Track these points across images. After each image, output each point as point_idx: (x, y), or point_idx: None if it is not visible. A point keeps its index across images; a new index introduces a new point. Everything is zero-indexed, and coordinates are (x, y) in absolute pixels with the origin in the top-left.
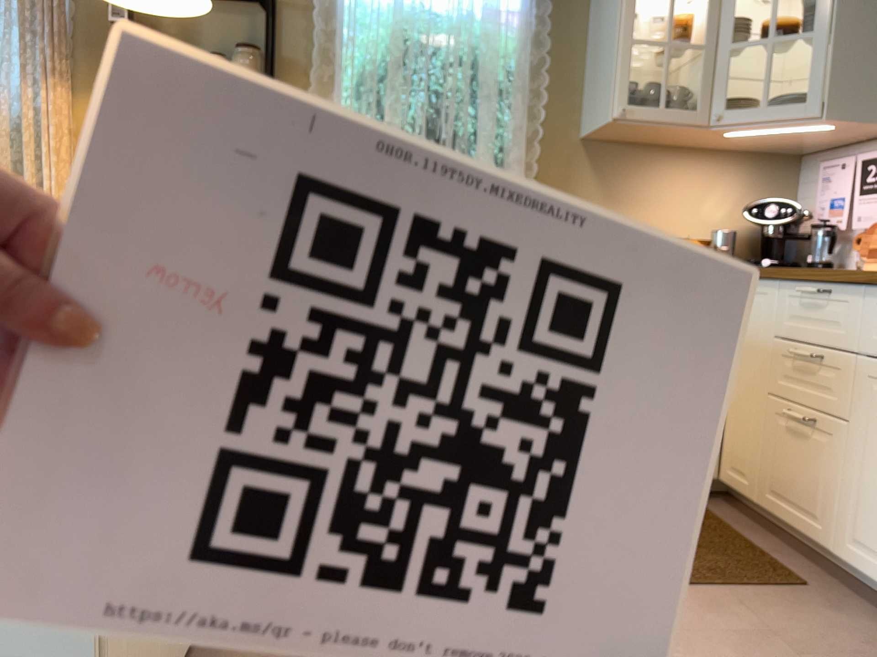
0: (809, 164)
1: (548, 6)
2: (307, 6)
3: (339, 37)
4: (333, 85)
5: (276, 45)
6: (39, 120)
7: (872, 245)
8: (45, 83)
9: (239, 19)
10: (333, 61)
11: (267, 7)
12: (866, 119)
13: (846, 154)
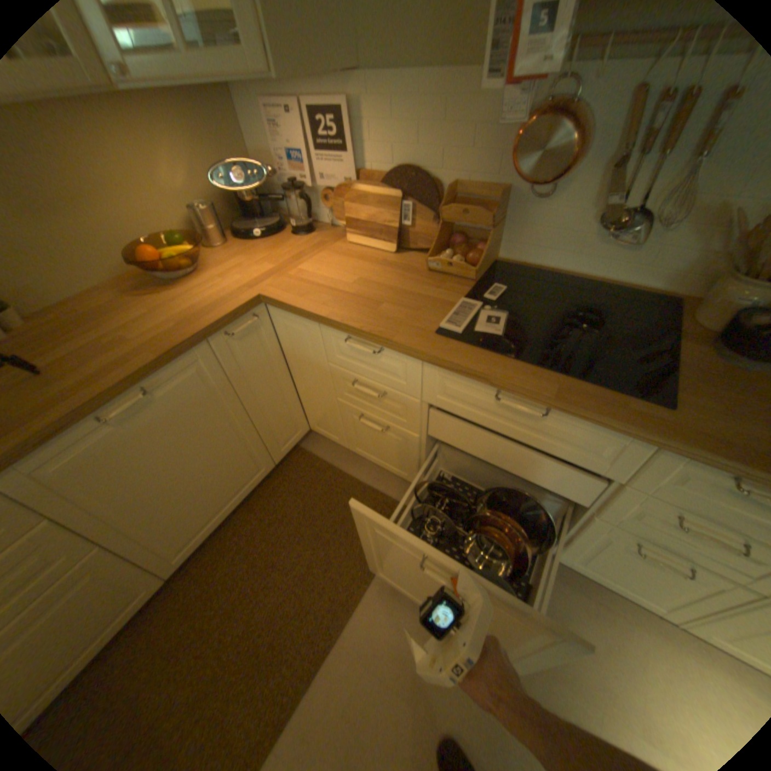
0: (237, 91)
1: None
2: None
3: None
4: None
5: None
6: None
7: (341, 210)
8: None
9: None
10: None
11: None
12: (312, 69)
13: (278, 87)
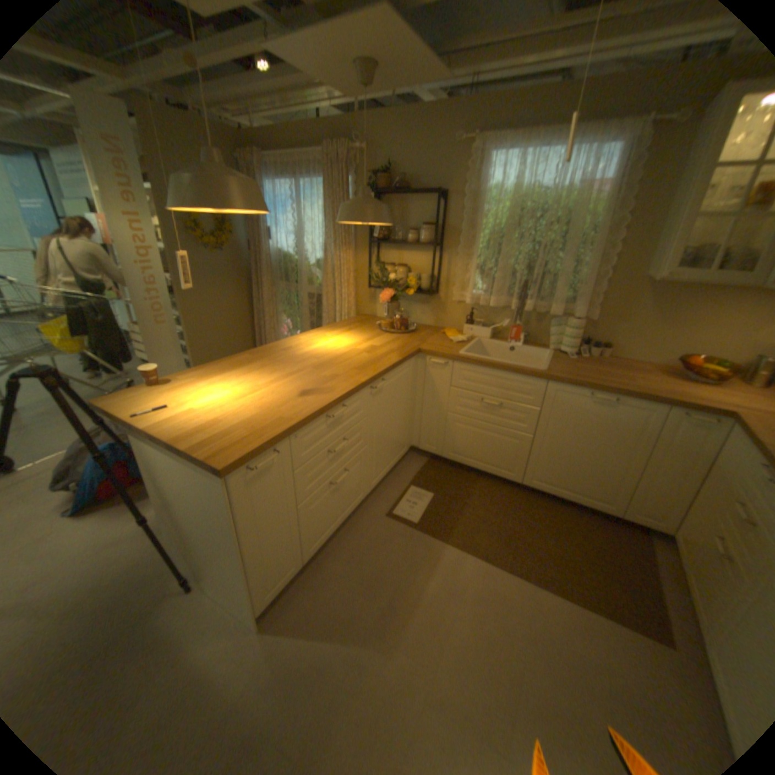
0: None
1: (639, 173)
2: (463, 191)
3: (479, 211)
4: (473, 241)
5: (444, 218)
6: (339, 266)
7: None
8: (341, 248)
9: (426, 204)
10: (474, 226)
11: (441, 196)
12: None
13: None
